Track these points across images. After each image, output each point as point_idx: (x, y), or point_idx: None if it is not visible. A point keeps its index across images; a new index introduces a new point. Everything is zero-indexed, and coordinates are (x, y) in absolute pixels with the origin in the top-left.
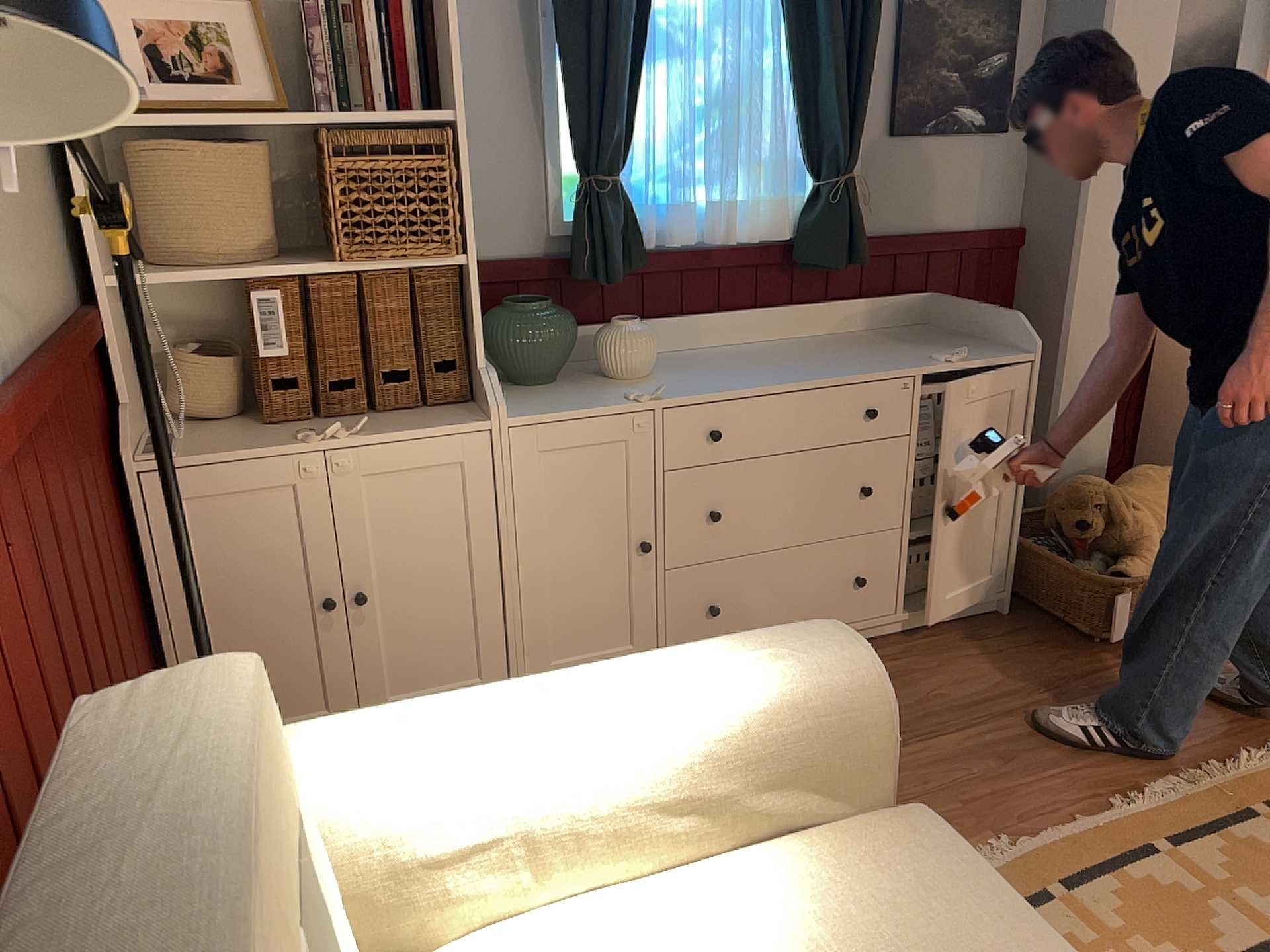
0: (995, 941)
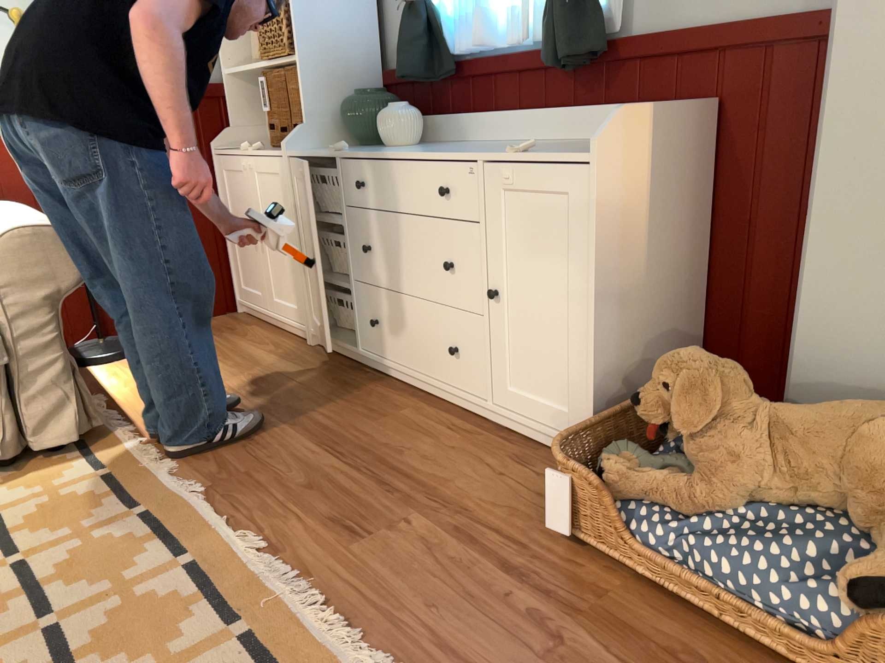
0: None
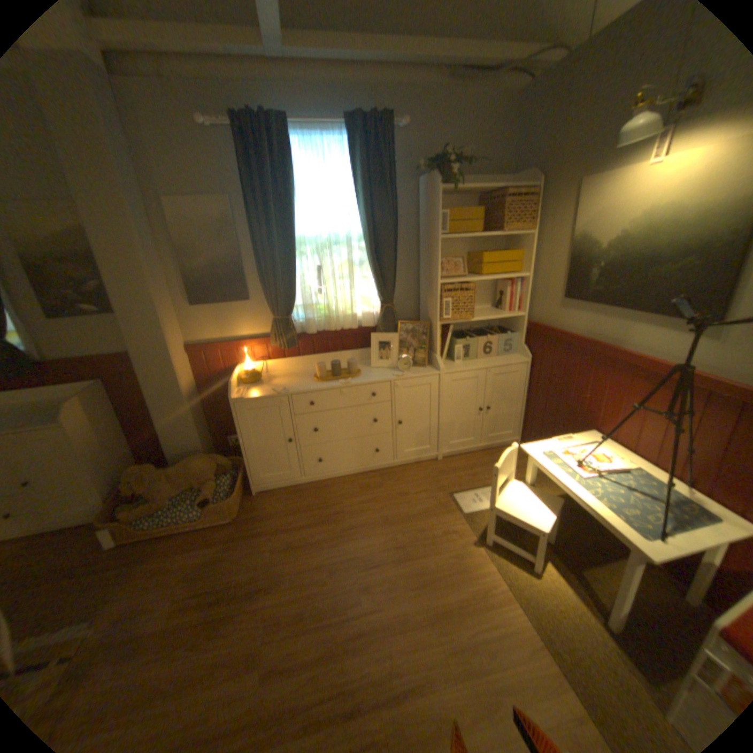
0: None
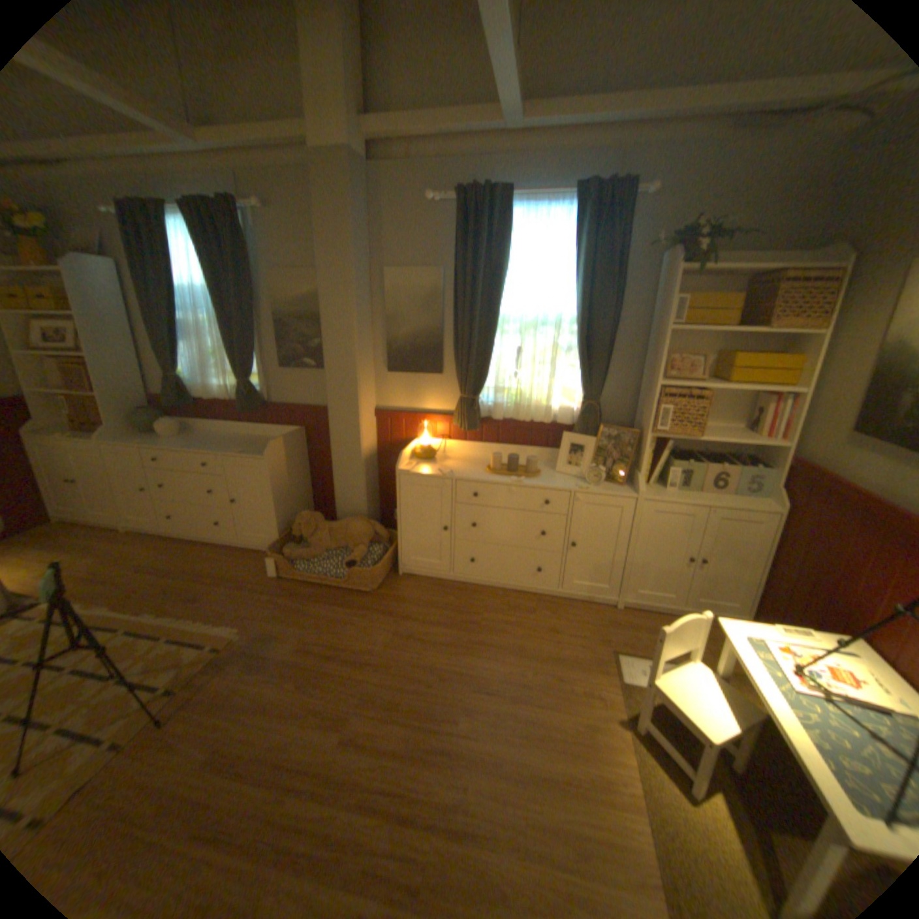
0: None
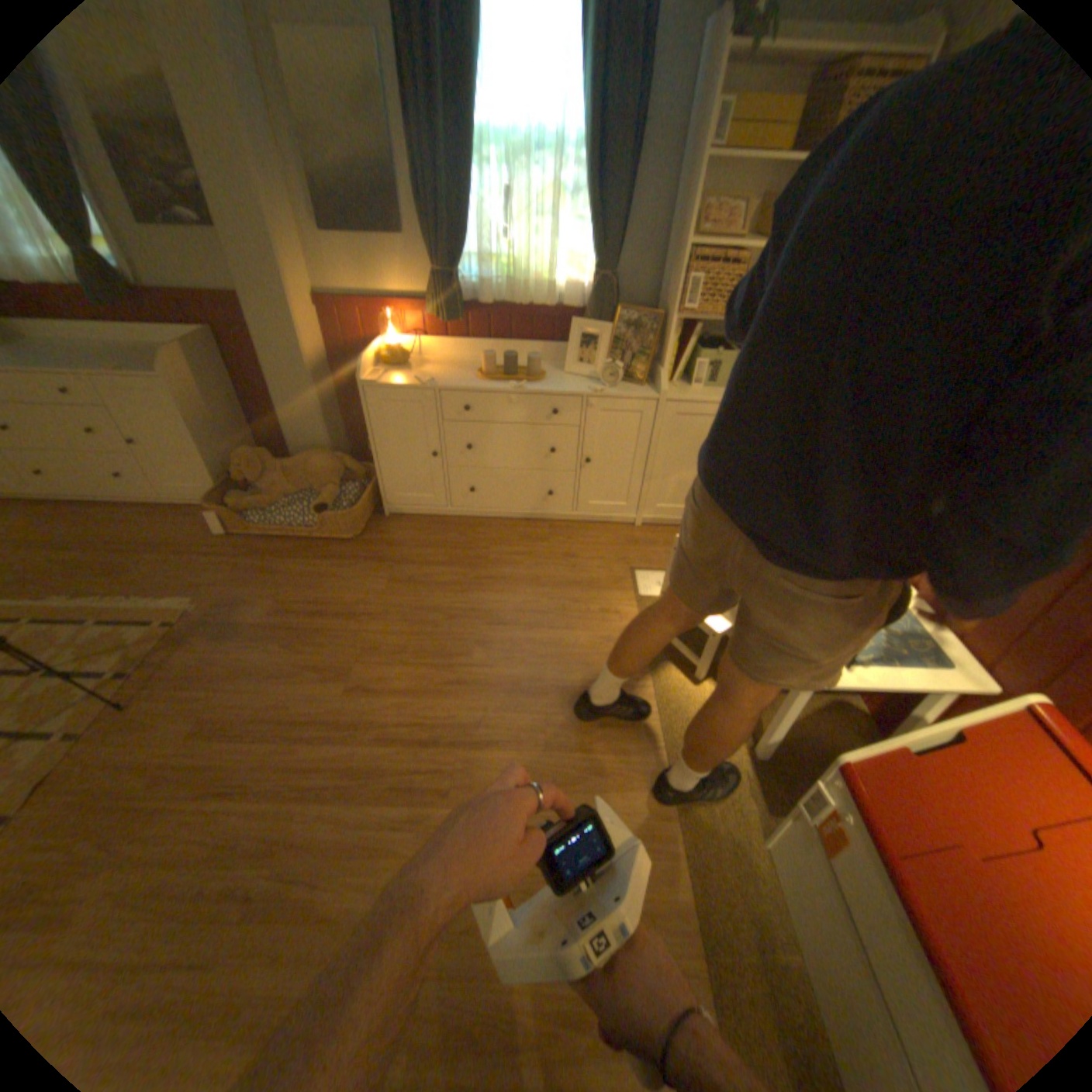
0: None
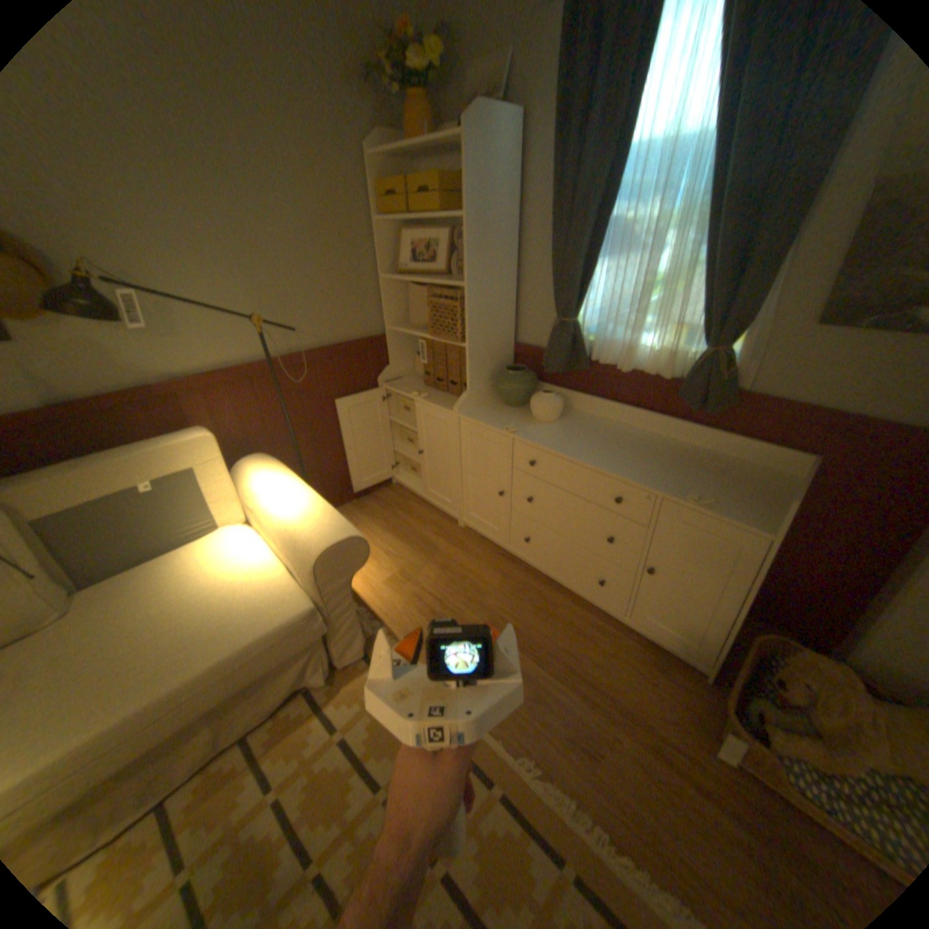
0: (234, 632)
